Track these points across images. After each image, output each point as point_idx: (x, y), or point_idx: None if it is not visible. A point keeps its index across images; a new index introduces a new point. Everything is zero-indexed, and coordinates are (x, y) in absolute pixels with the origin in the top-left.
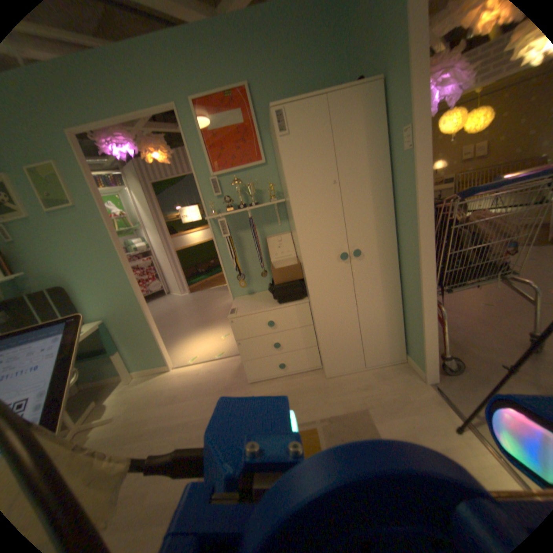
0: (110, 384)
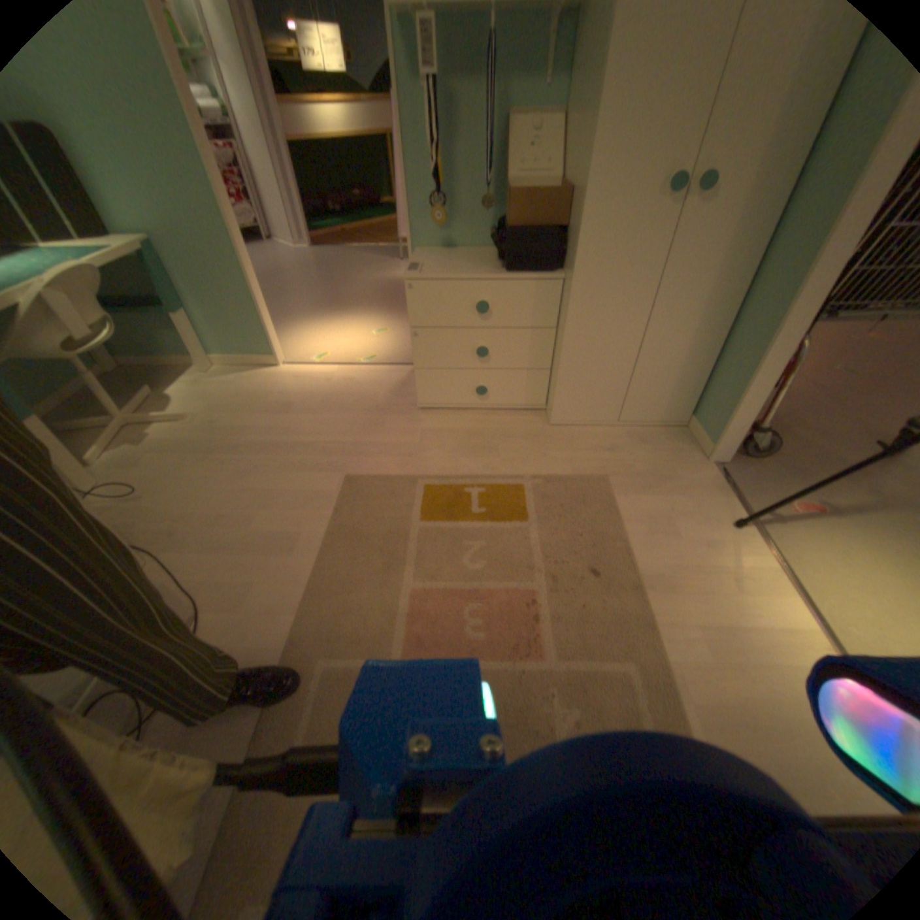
0: (173, 366)
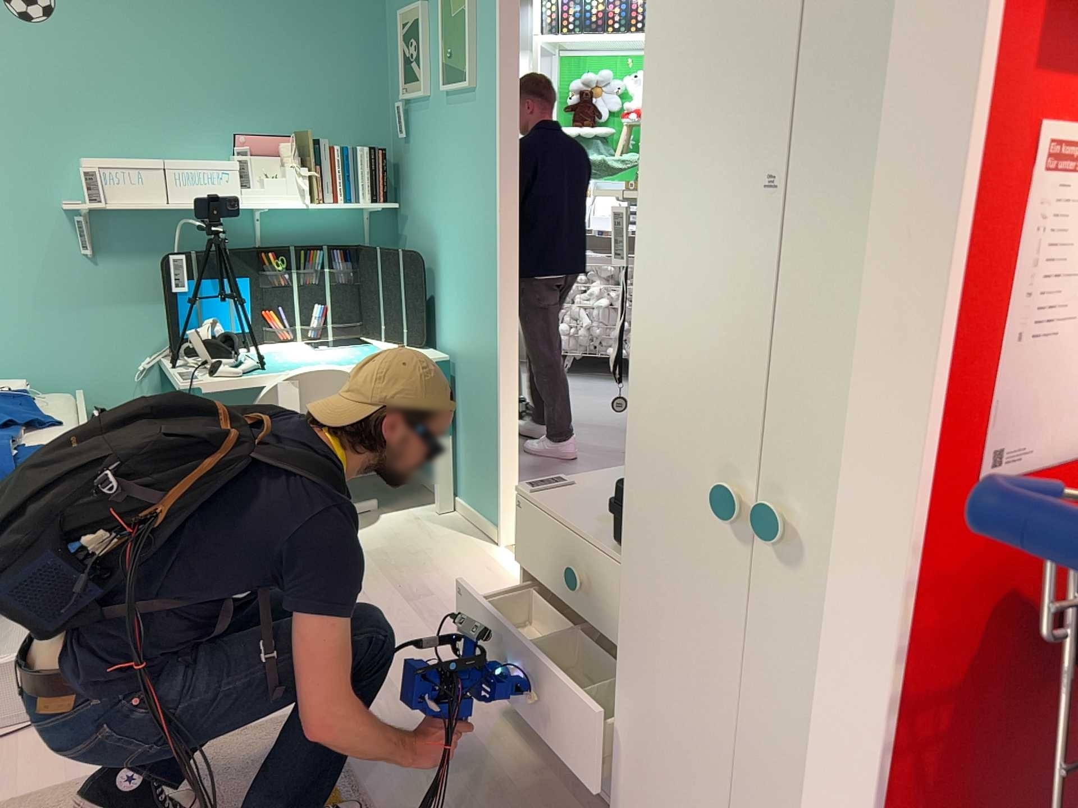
0: (432, 494)
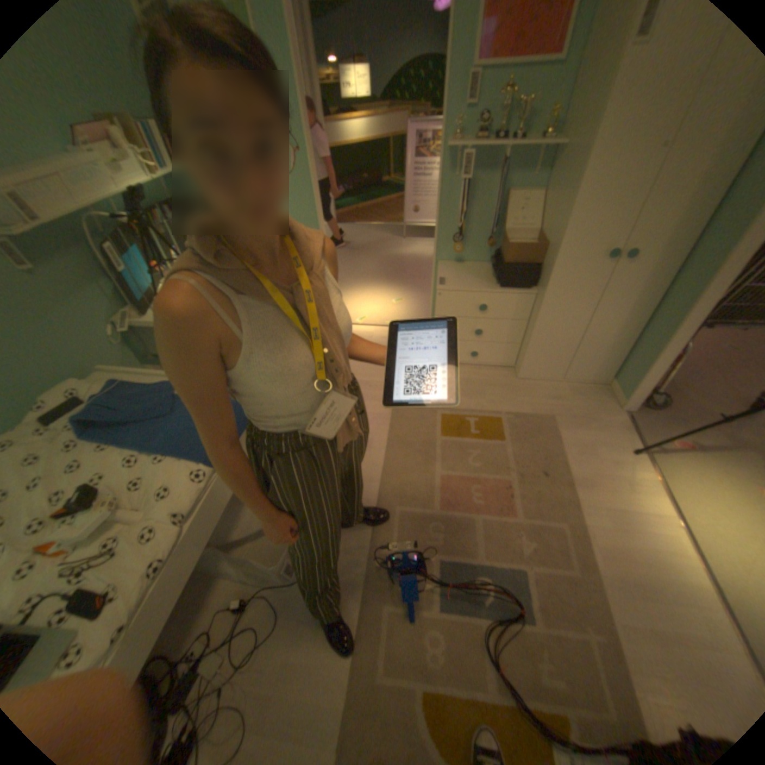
0: None
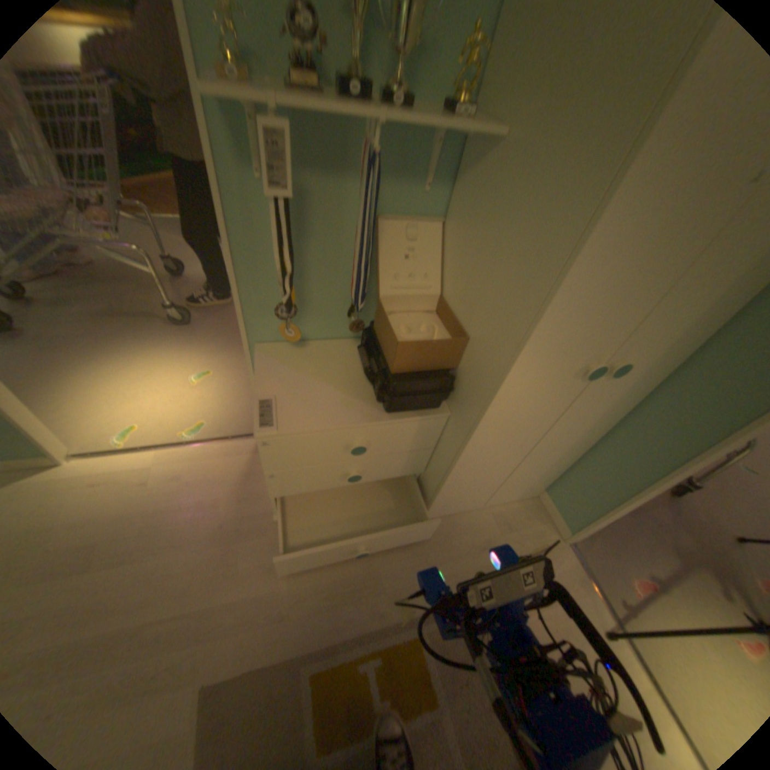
0: None
